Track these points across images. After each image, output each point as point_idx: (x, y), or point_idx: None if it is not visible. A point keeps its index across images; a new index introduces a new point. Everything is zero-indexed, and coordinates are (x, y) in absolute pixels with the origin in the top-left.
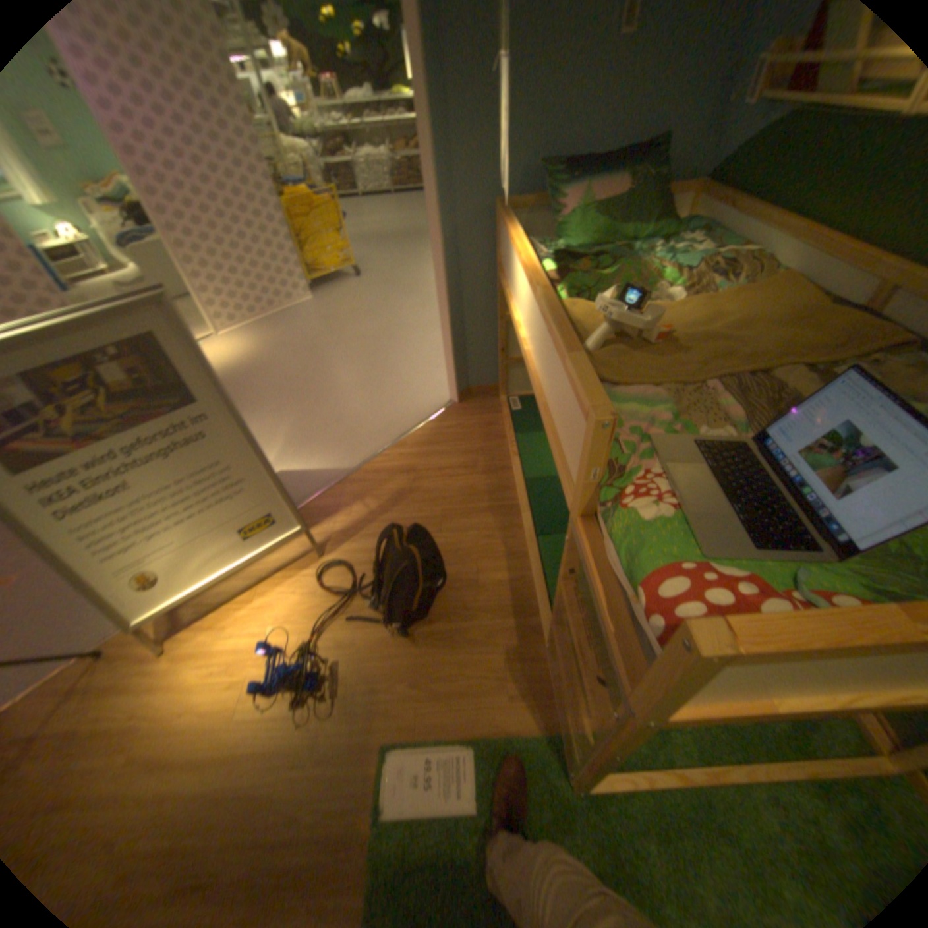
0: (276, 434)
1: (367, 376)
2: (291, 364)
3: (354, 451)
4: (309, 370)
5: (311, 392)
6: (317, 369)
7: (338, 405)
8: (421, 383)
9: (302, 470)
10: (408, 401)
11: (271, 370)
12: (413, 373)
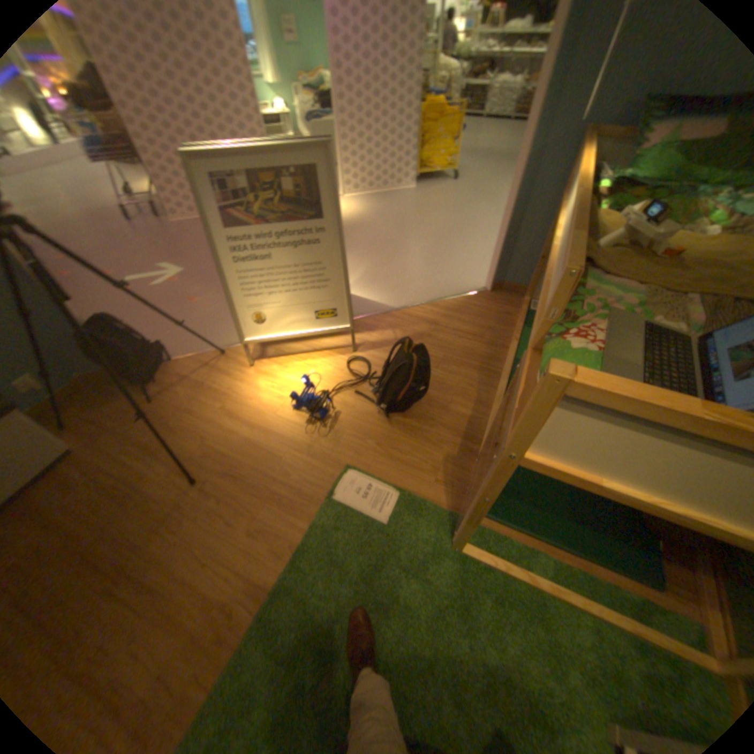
0: (355, 271)
1: (431, 253)
2: (382, 230)
3: (401, 299)
4: (392, 237)
5: (388, 252)
6: (398, 238)
7: (403, 266)
8: (468, 269)
9: (363, 299)
10: (453, 278)
11: (368, 230)
12: (465, 261)
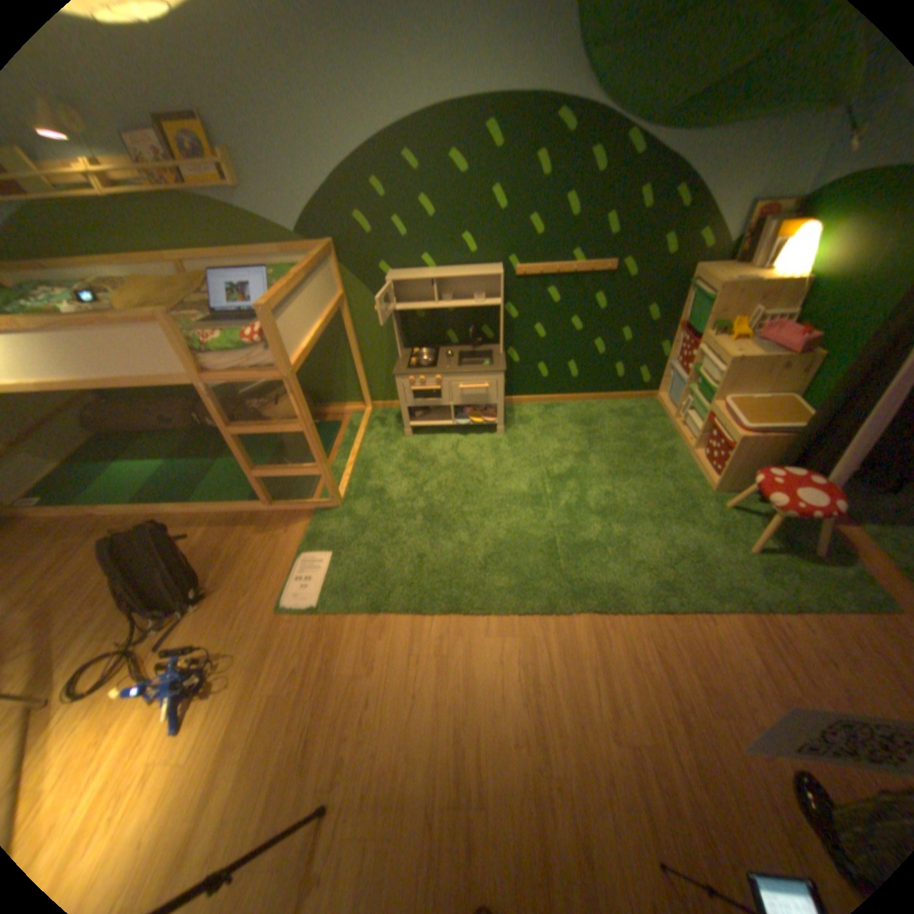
0: None
1: None
2: None
3: None
4: None
5: None
6: None
7: None
8: None
9: None
10: None
11: None
12: None
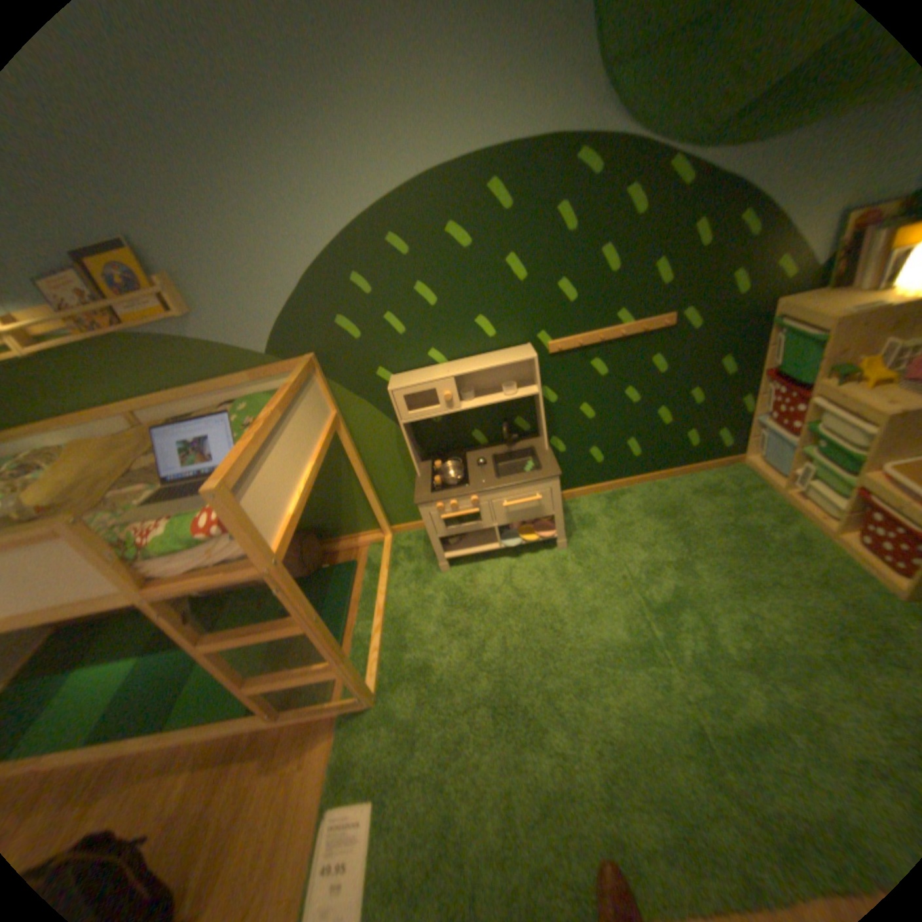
0: None
1: None
2: None
3: None
4: None
5: None
6: None
7: None
8: None
9: None
10: None
11: None
12: None
